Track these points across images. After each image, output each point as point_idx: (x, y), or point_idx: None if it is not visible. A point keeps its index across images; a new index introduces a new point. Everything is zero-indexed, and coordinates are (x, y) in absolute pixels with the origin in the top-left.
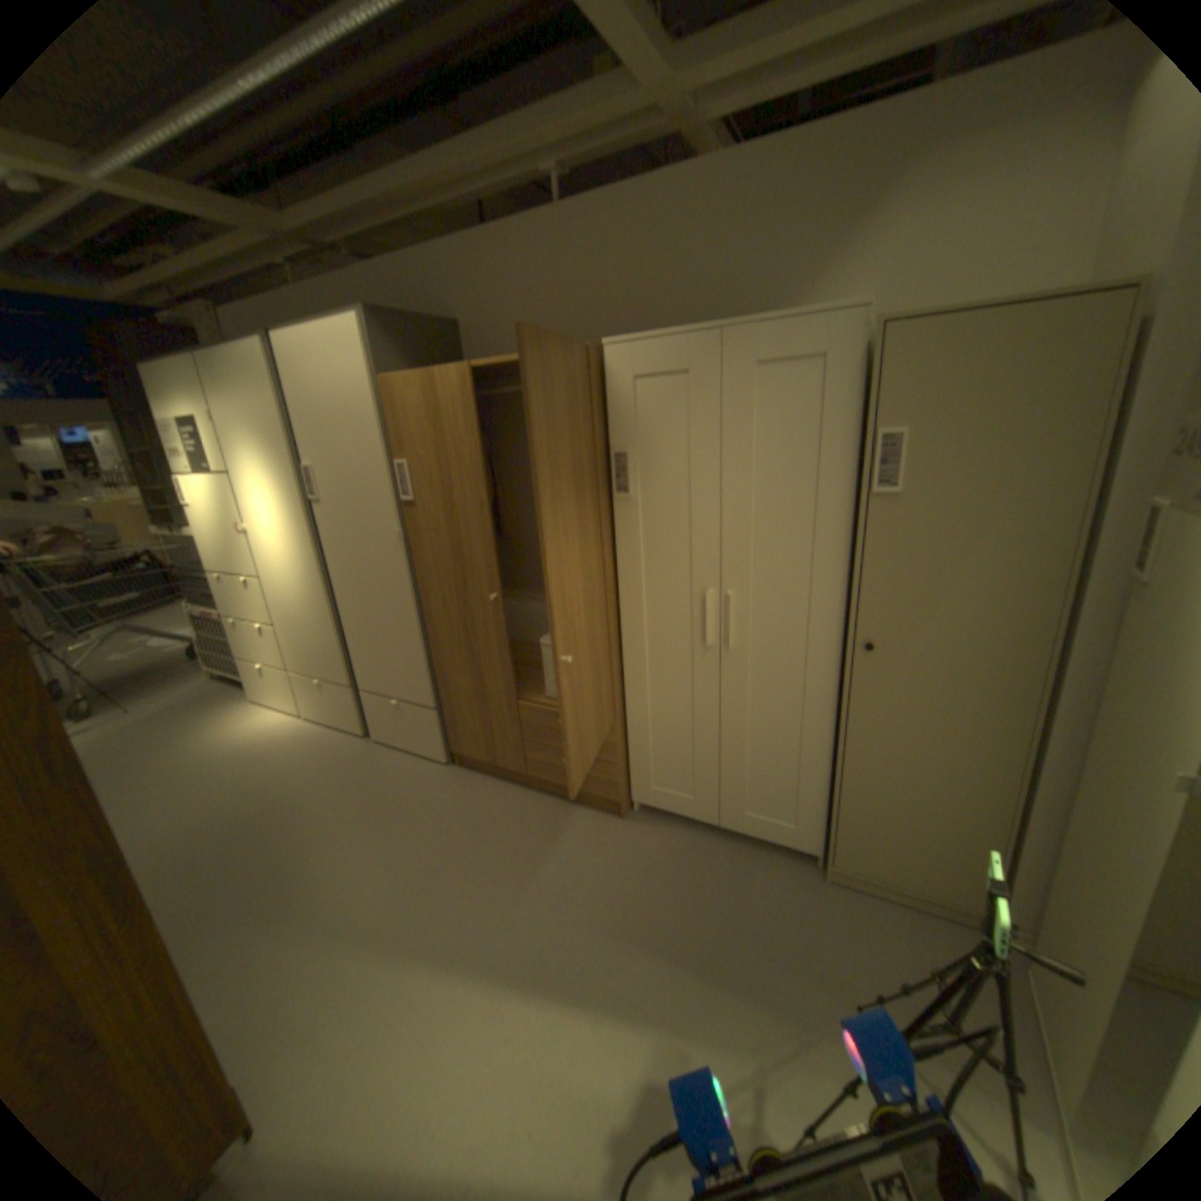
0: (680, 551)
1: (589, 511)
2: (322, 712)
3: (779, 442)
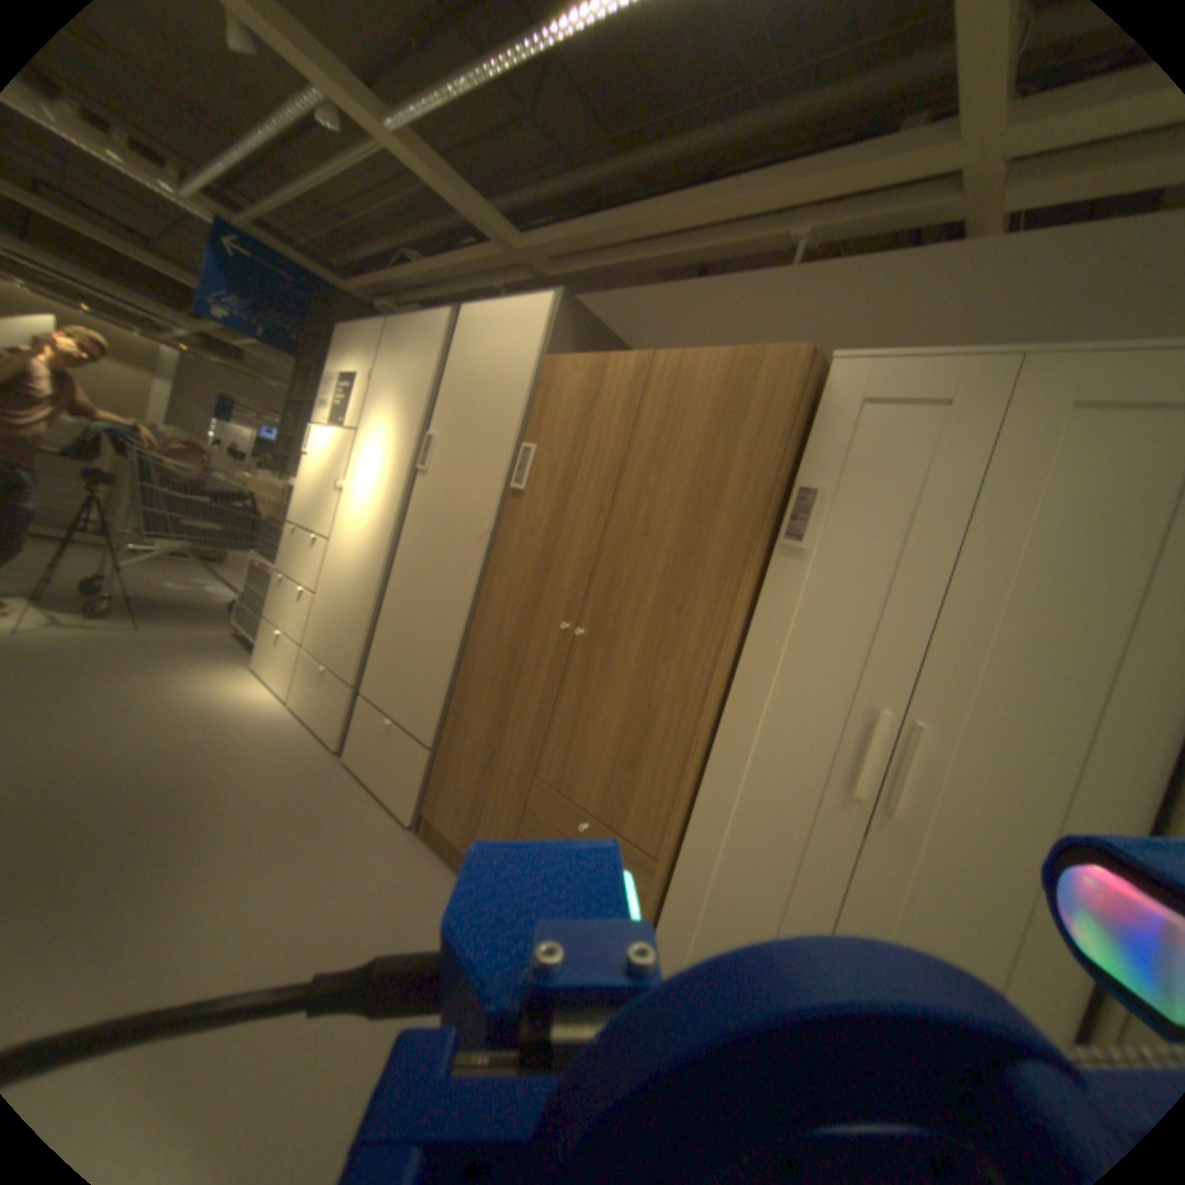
0: (850, 642)
1: (735, 548)
2: (307, 709)
3: (1081, 519)
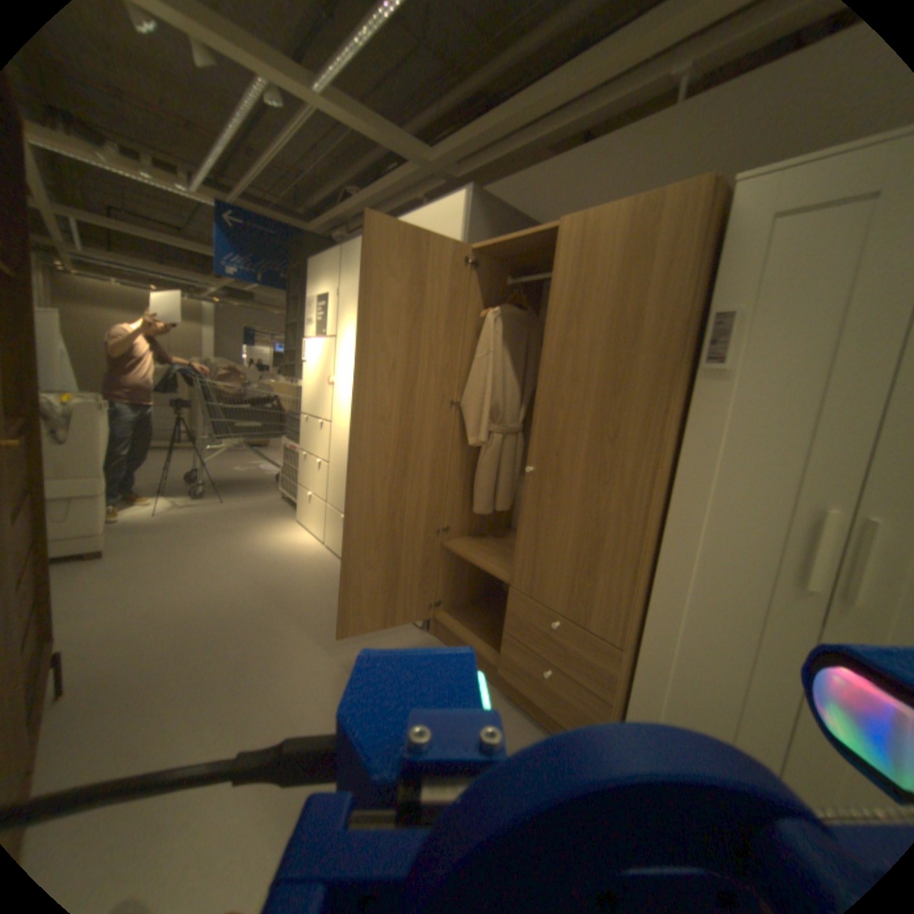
0: (786, 448)
1: (658, 379)
2: (336, 546)
3: None
